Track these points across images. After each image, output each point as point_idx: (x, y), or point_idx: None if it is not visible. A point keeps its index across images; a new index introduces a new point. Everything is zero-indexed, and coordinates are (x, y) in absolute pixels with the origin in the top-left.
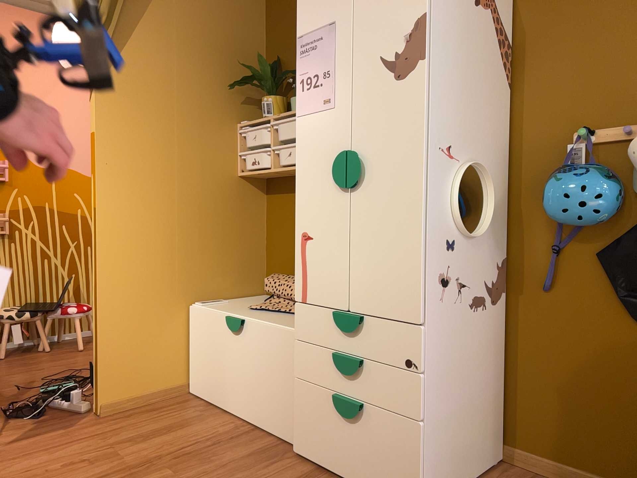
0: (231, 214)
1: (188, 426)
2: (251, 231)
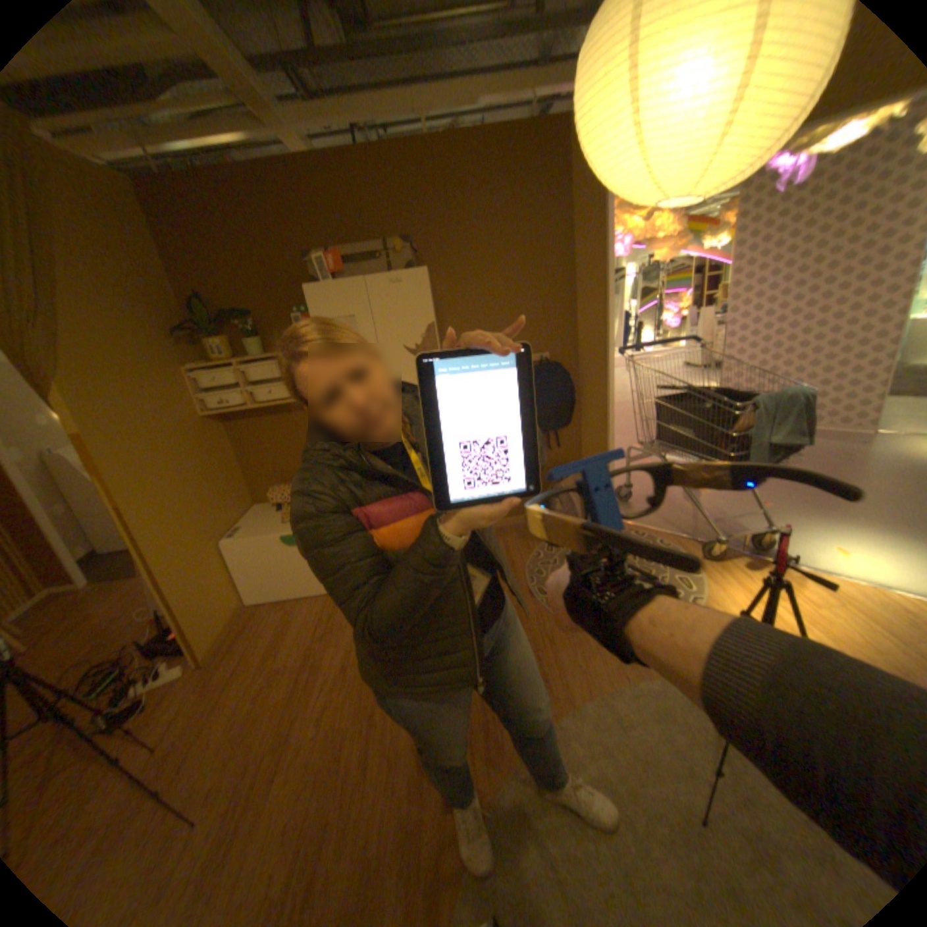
0: (209, 453)
1: (290, 623)
2: (226, 460)
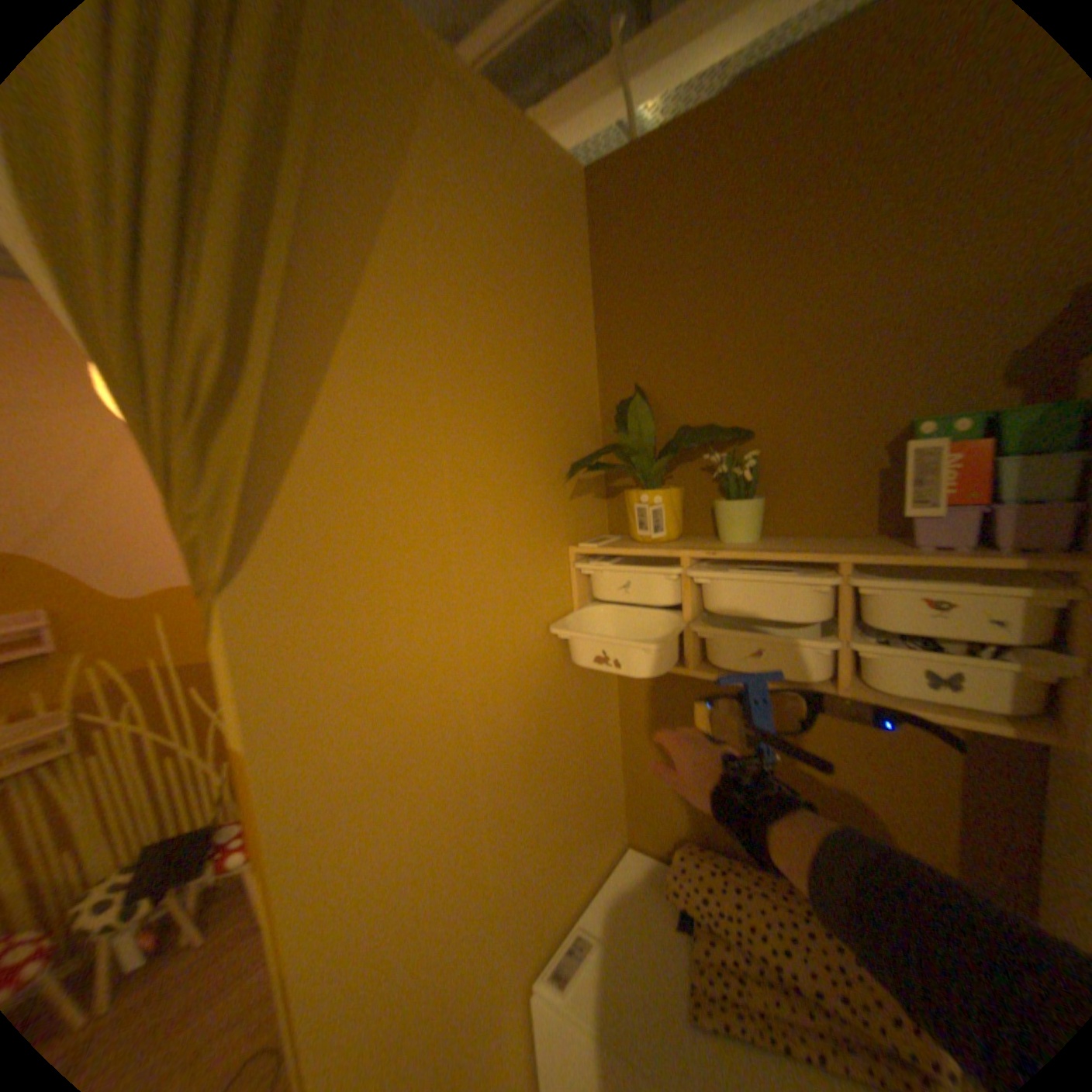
0: (576, 738)
1: None
2: (604, 746)
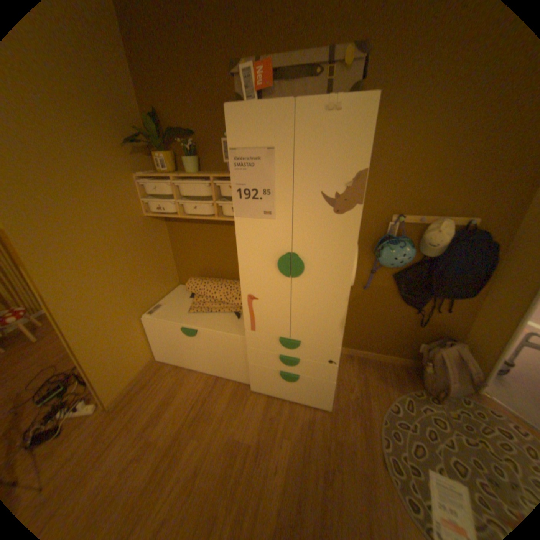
0: (148, 246)
1: (177, 393)
2: (163, 251)
